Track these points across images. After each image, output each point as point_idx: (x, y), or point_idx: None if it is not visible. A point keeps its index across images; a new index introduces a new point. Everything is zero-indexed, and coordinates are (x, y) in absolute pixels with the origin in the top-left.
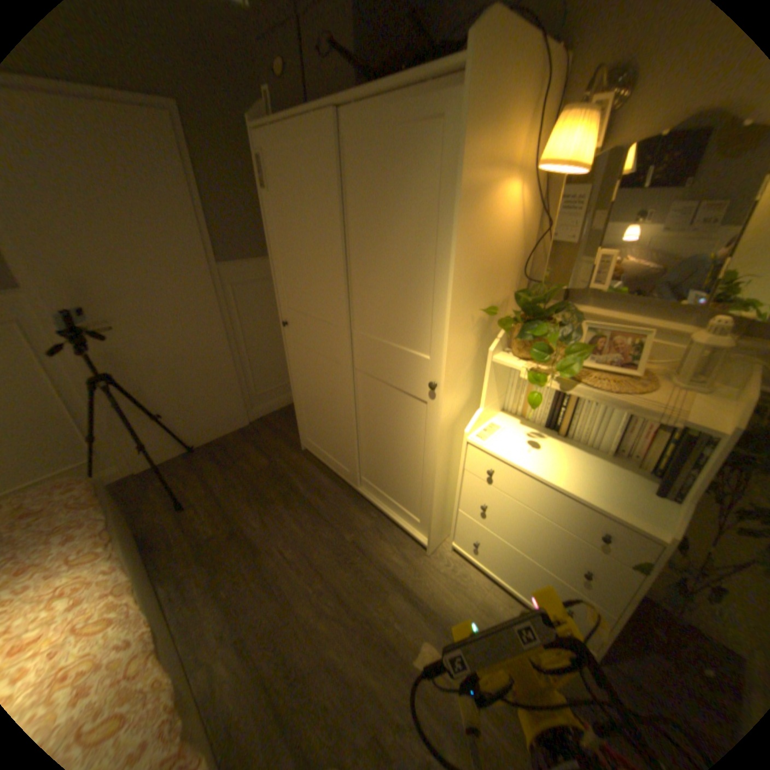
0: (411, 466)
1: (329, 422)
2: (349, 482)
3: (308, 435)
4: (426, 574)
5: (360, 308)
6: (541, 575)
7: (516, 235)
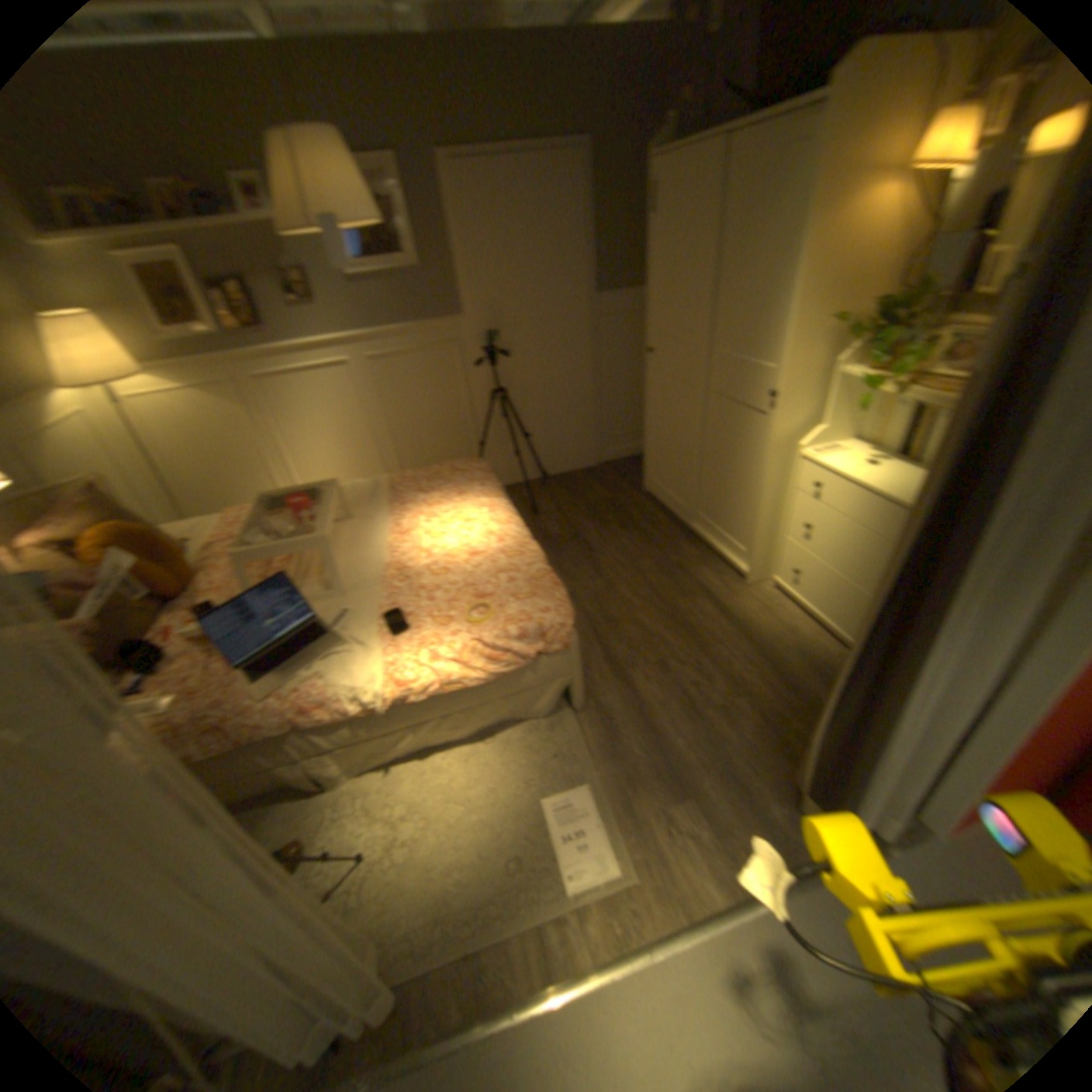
0: (743, 487)
1: (672, 453)
2: (681, 518)
3: (650, 472)
4: (738, 595)
5: (719, 325)
6: (849, 592)
7: (890, 239)
